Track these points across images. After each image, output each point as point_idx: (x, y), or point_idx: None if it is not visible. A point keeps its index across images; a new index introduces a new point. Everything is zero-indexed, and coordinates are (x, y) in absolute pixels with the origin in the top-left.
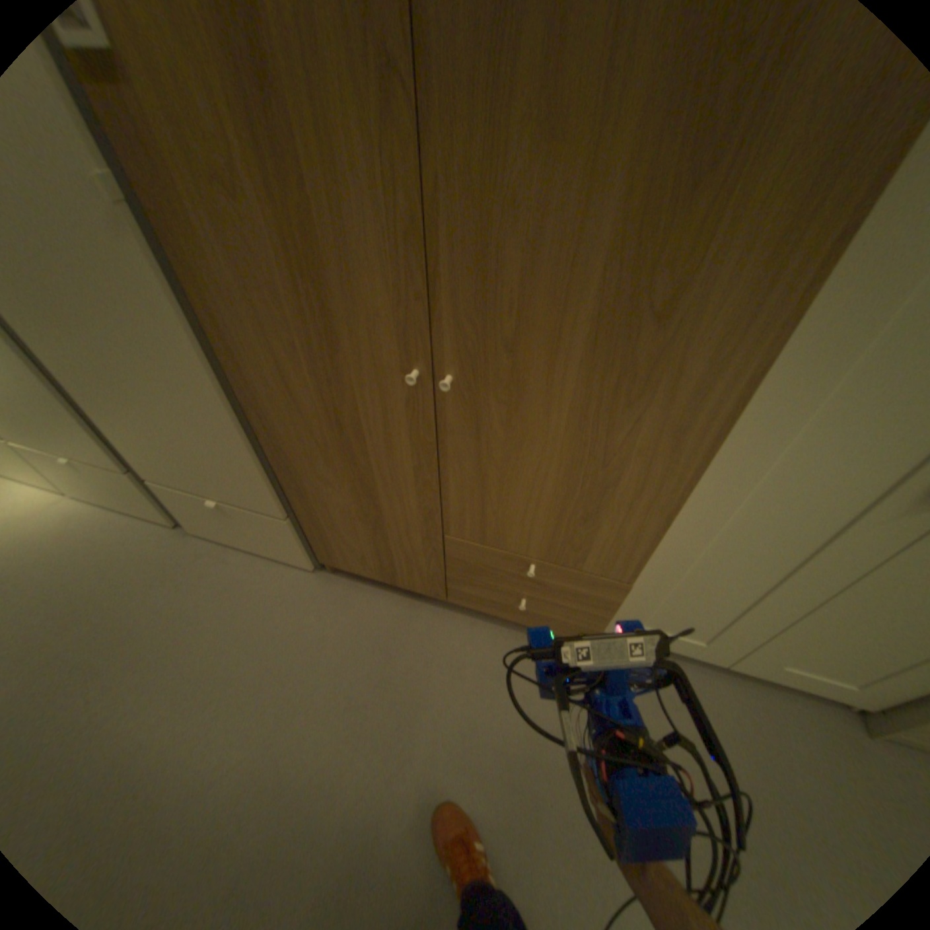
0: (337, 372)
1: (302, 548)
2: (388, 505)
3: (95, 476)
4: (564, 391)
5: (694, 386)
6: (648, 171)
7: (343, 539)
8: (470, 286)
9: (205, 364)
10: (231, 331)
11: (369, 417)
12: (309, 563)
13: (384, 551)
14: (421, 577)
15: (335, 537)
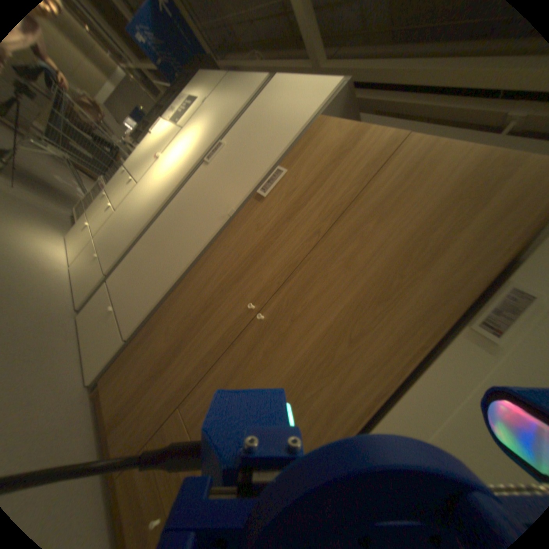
0: (225, 291)
1: (100, 368)
2: (171, 369)
3: (90, 270)
4: (296, 355)
5: (350, 389)
6: (366, 292)
7: (125, 377)
8: (294, 292)
9: (188, 261)
10: (210, 258)
11: (215, 316)
12: (88, 382)
13: (132, 402)
14: (124, 444)
15: (124, 372)
